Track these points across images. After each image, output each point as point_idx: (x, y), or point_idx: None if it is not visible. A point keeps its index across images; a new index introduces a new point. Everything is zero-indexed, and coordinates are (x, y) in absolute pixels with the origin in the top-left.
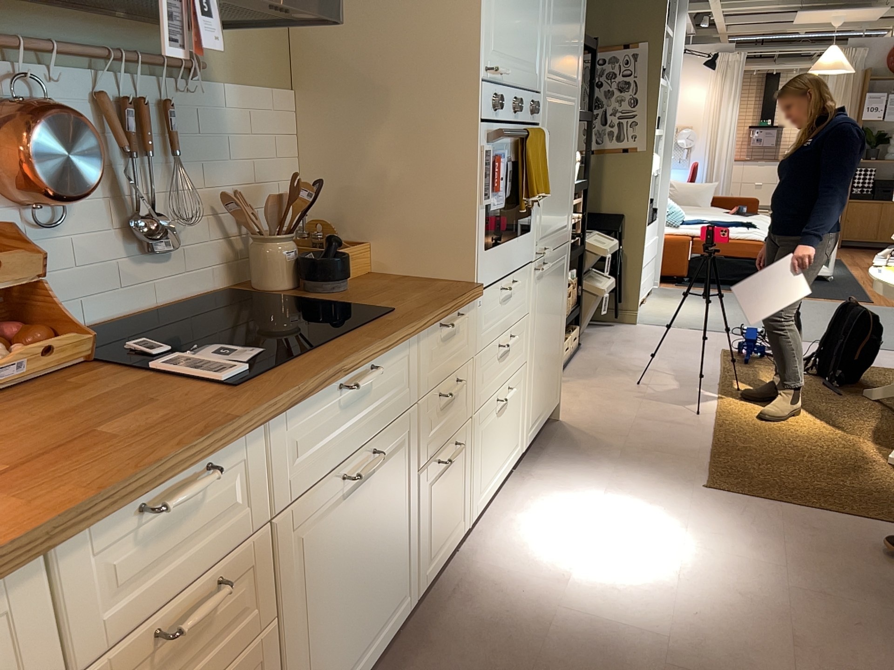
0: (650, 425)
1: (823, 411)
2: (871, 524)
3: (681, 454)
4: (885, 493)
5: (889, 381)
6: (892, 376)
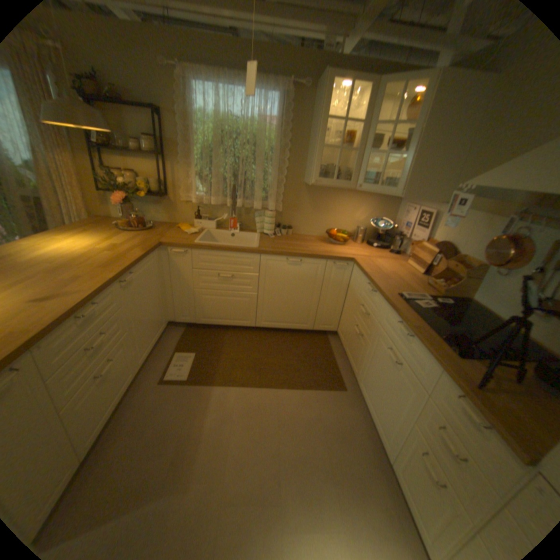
0: None
1: None
2: None
3: None
4: None
5: None
6: None
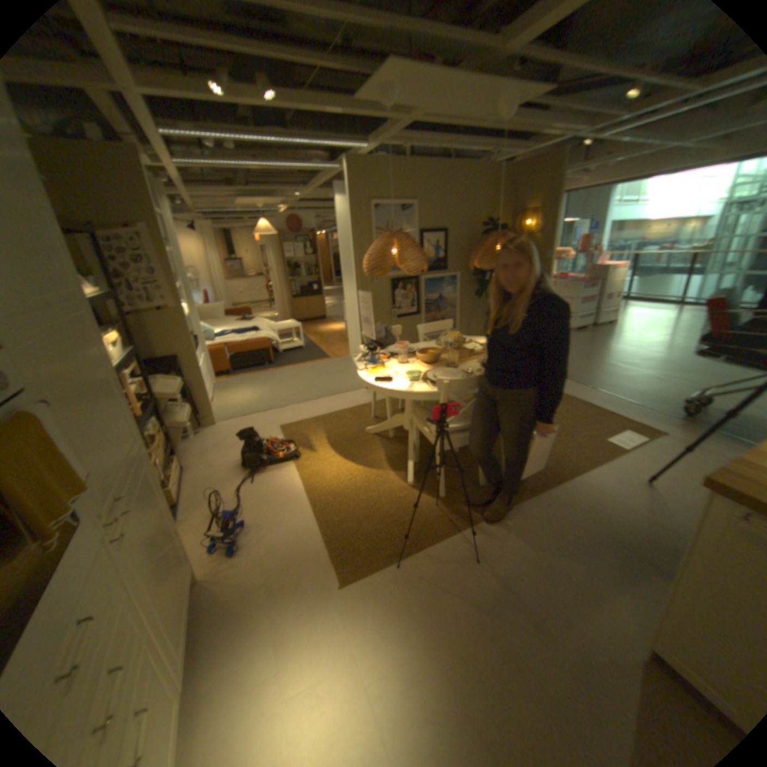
0: (272, 538)
1: (357, 457)
2: (435, 550)
3: (307, 559)
4: (423, 513)
5: (369, 414)
6: (368, 410)
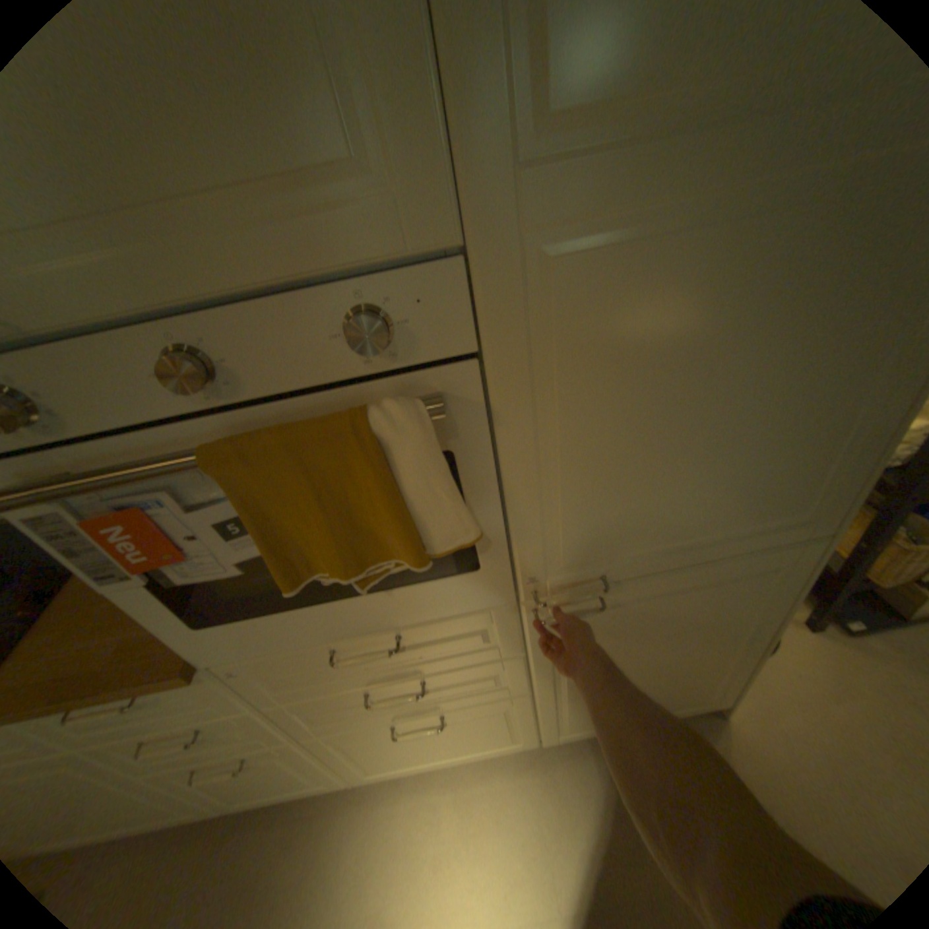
0: None
1: None
2: None
3: None
4: None
5: None
6: None
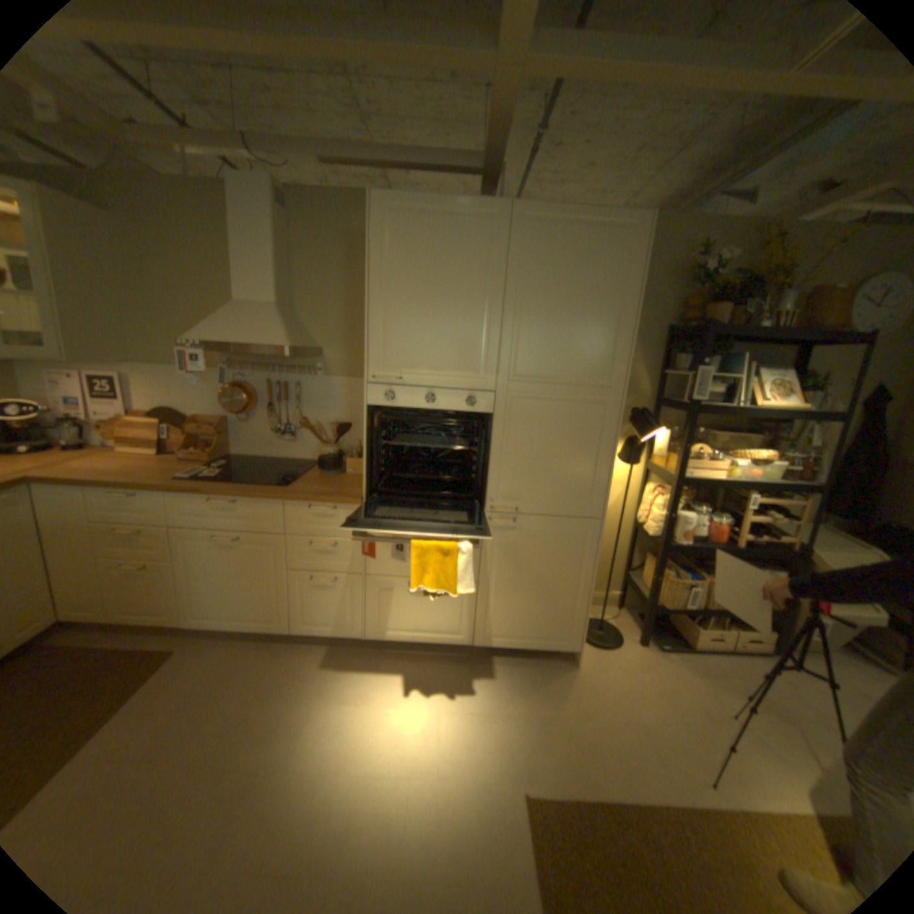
0: (634, 740)
1: None
2: None
3: (587, 774)
4: None
5: None
6: None
